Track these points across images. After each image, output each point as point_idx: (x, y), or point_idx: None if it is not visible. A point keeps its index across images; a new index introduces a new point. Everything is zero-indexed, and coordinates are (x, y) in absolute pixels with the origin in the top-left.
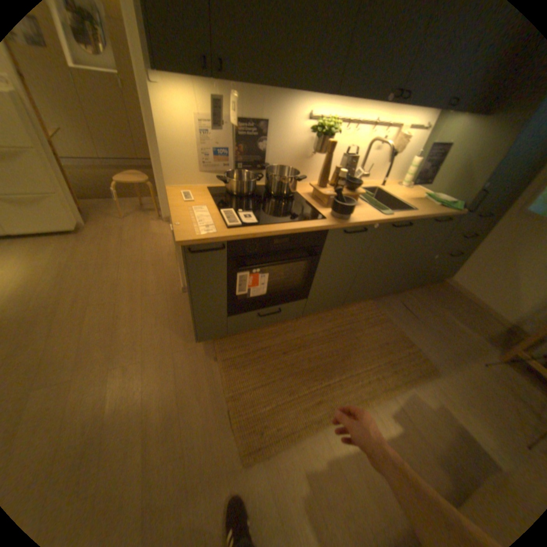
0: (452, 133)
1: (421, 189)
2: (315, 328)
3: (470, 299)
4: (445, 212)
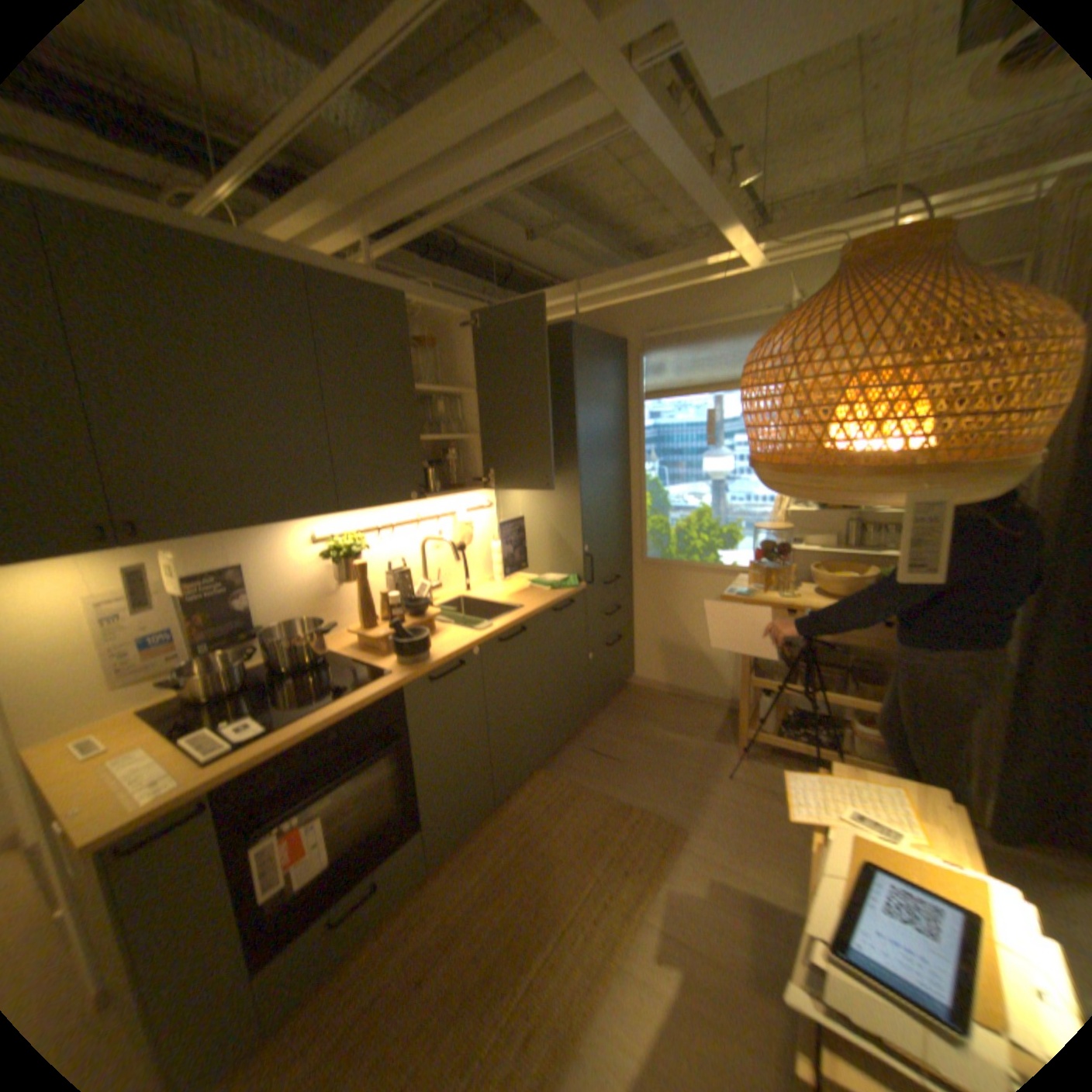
0: (519, 505)
1: (522, 578)
2: (463, 886)
3: (669, 693)
4: (560, 596)
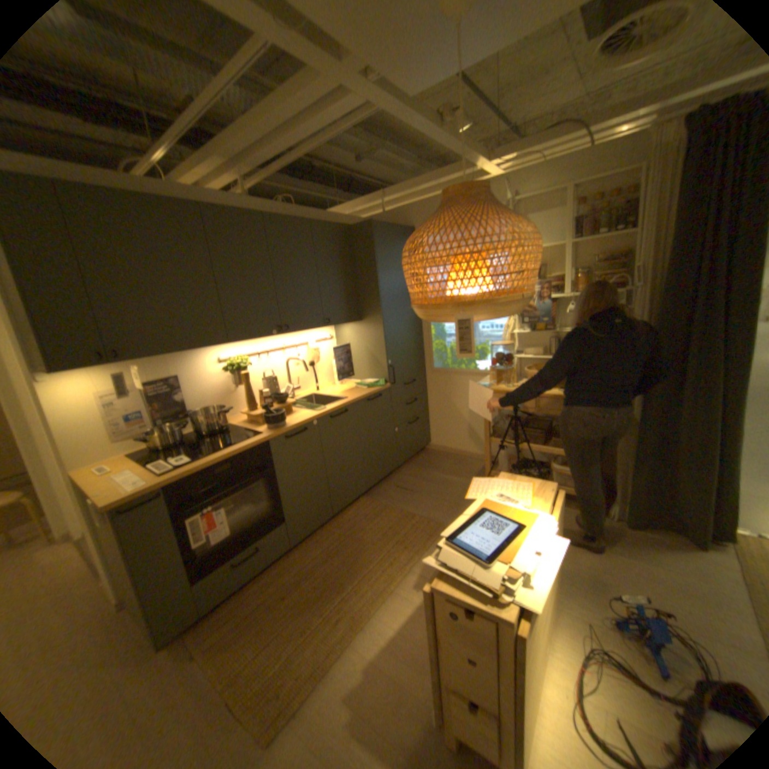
0: (348, 337)
1: (353, 382)
2: (312, 555)
3: (452, 453)
4: (372, 392)
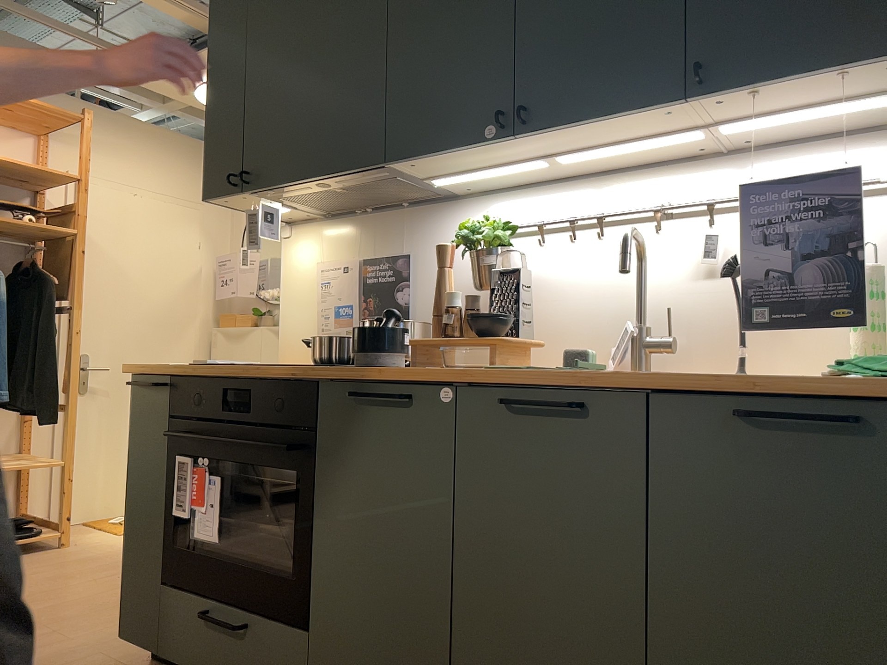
0: None
1: None
2: None
3: None
4: (815, 386)
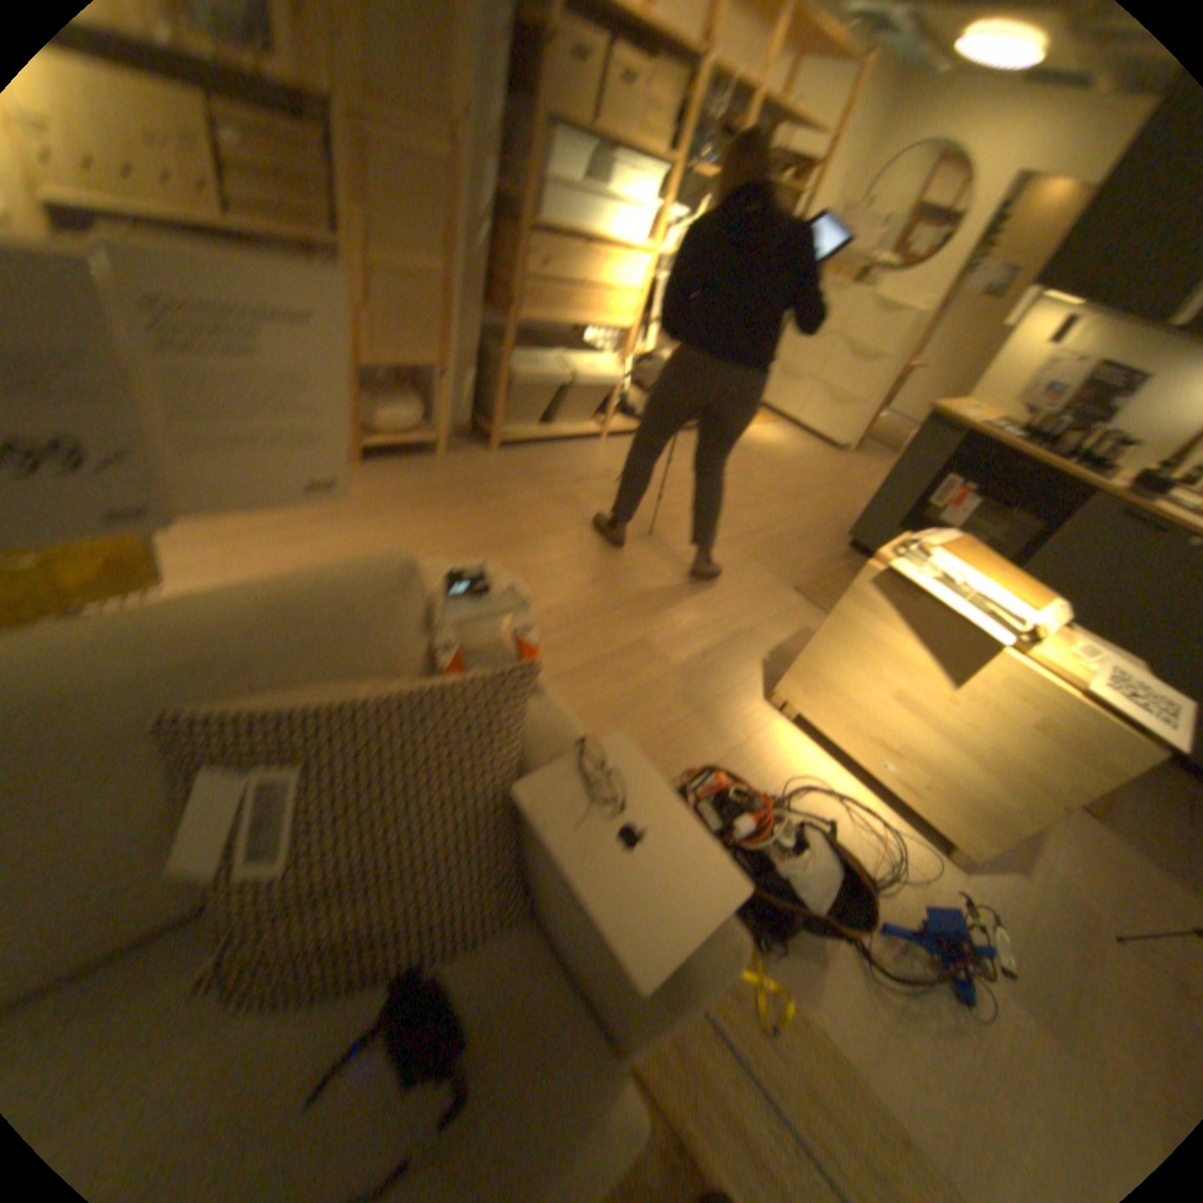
0: None
1: None
2: None
3: None
4: None
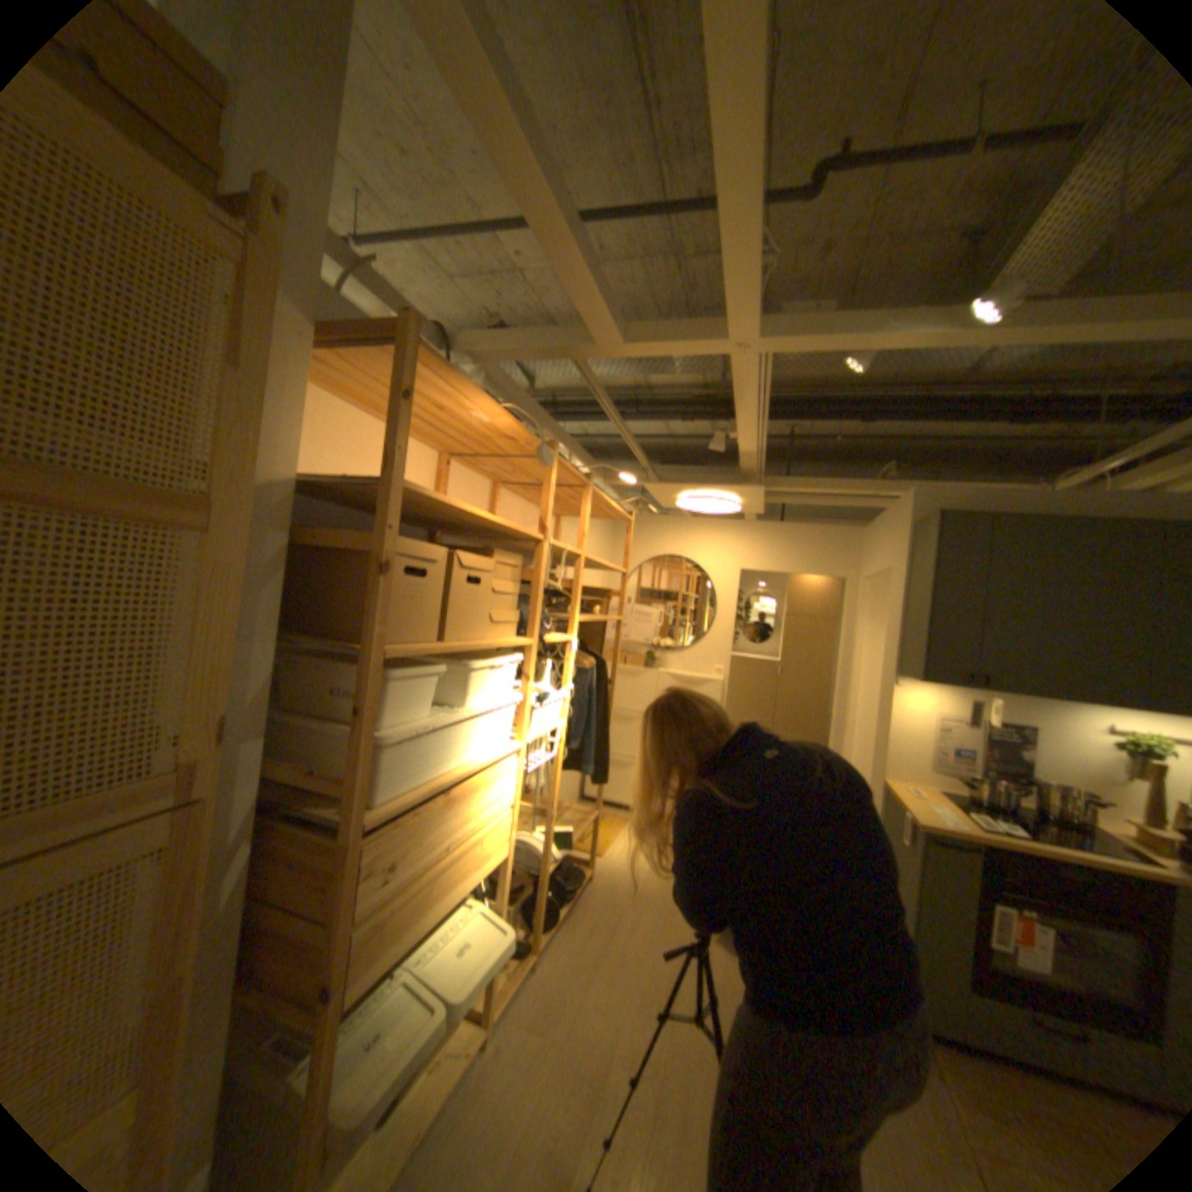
0: None
1: None
2: None
3: None
4: None
